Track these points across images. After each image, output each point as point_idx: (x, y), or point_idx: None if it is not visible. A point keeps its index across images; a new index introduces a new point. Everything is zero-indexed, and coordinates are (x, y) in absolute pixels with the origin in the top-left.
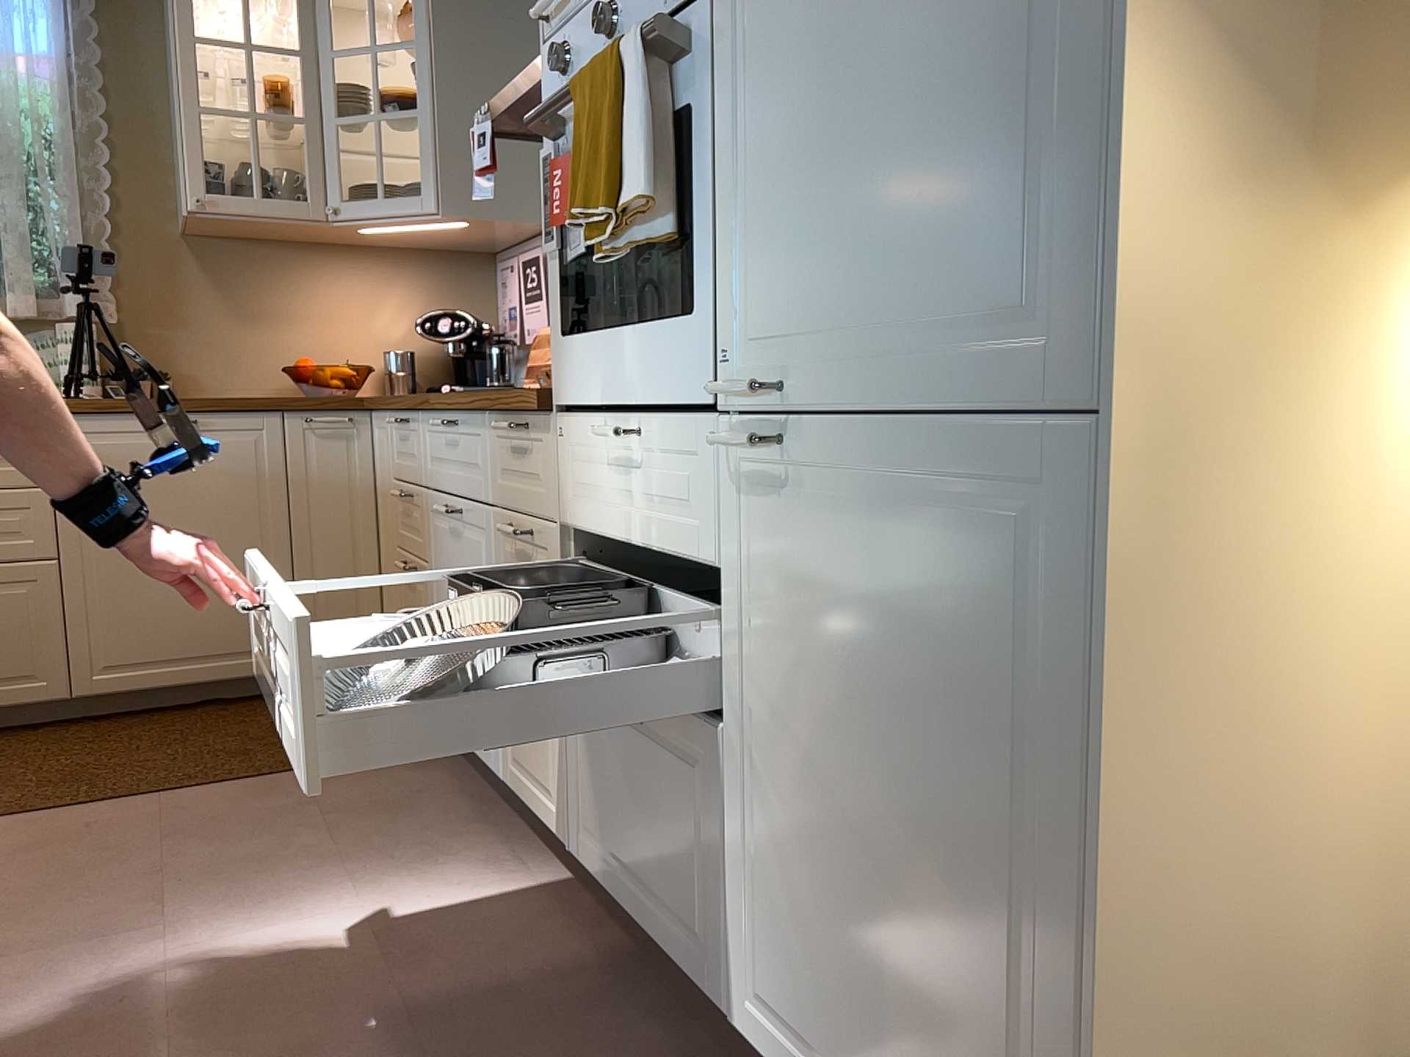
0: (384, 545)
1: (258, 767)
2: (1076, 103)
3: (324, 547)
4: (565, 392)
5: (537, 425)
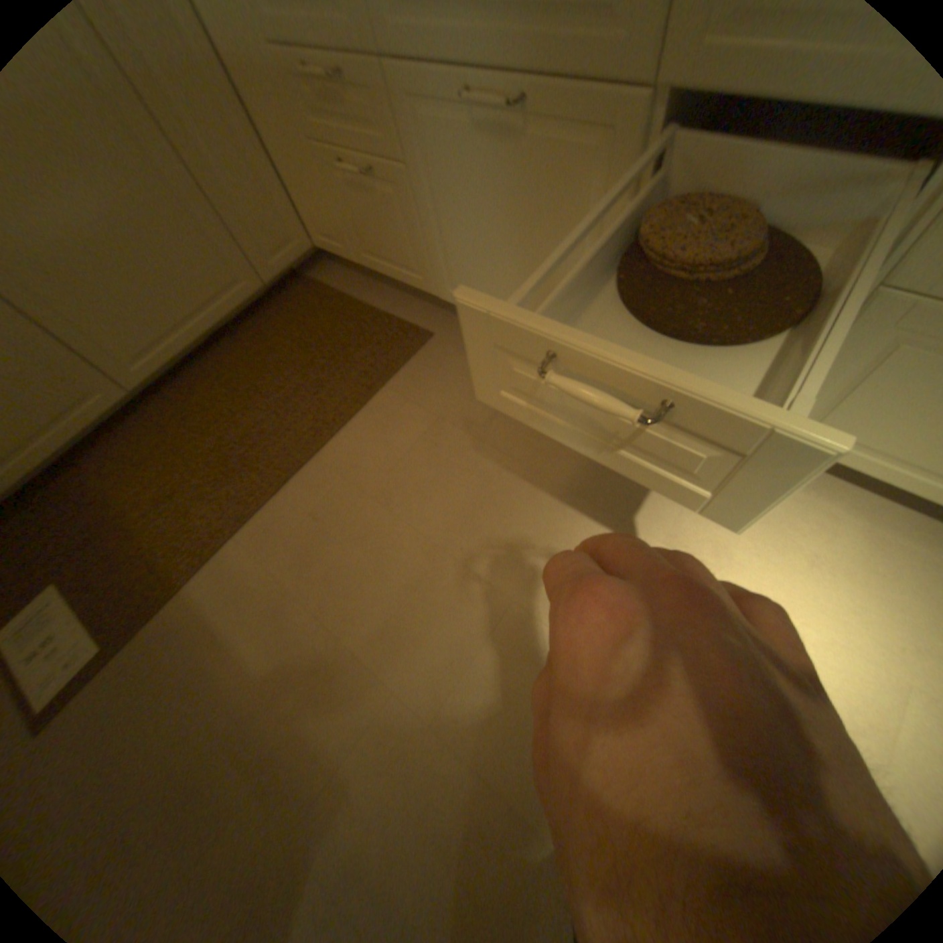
0: (268, 136)
1: (344, 395)
2: None
3: (213, 158)
4: None
5: None
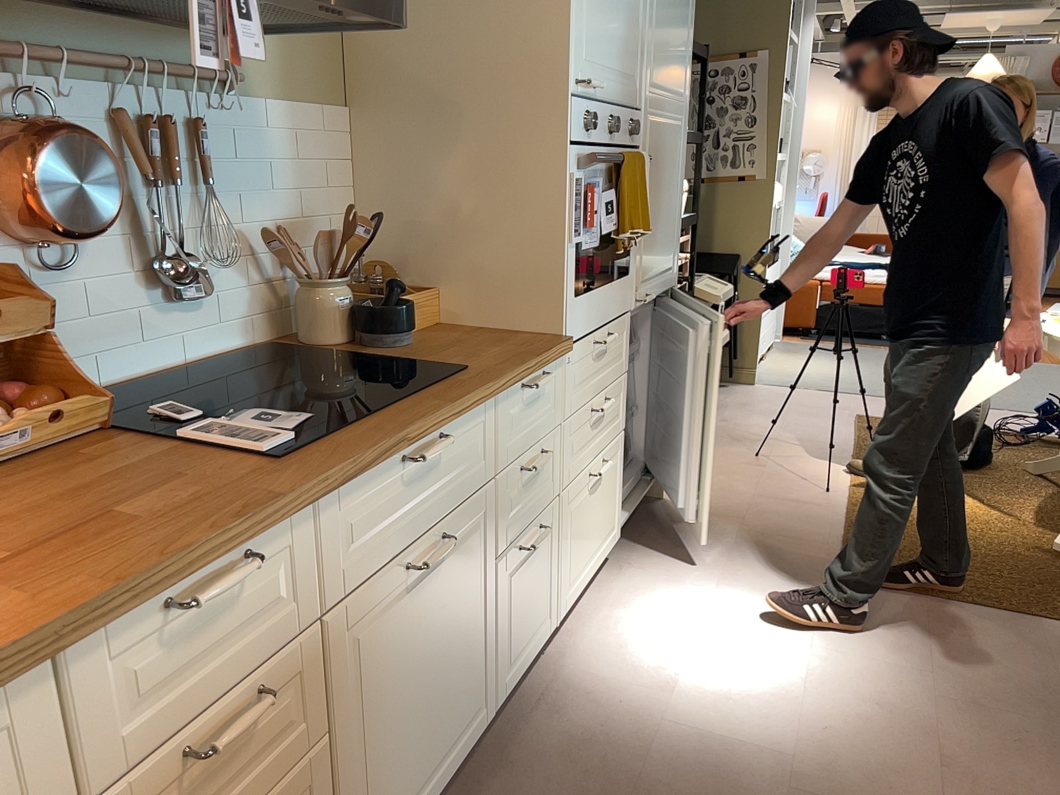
0: None
1: None
2: (676, 225)
3: None
4: (574, 332)
5: (551, 368)
